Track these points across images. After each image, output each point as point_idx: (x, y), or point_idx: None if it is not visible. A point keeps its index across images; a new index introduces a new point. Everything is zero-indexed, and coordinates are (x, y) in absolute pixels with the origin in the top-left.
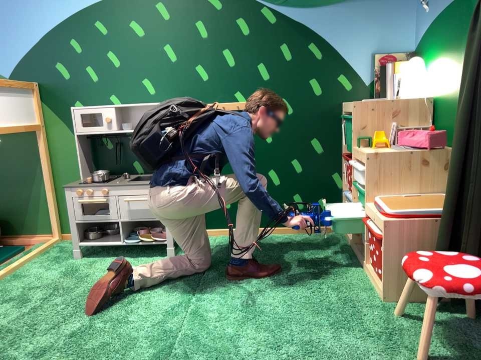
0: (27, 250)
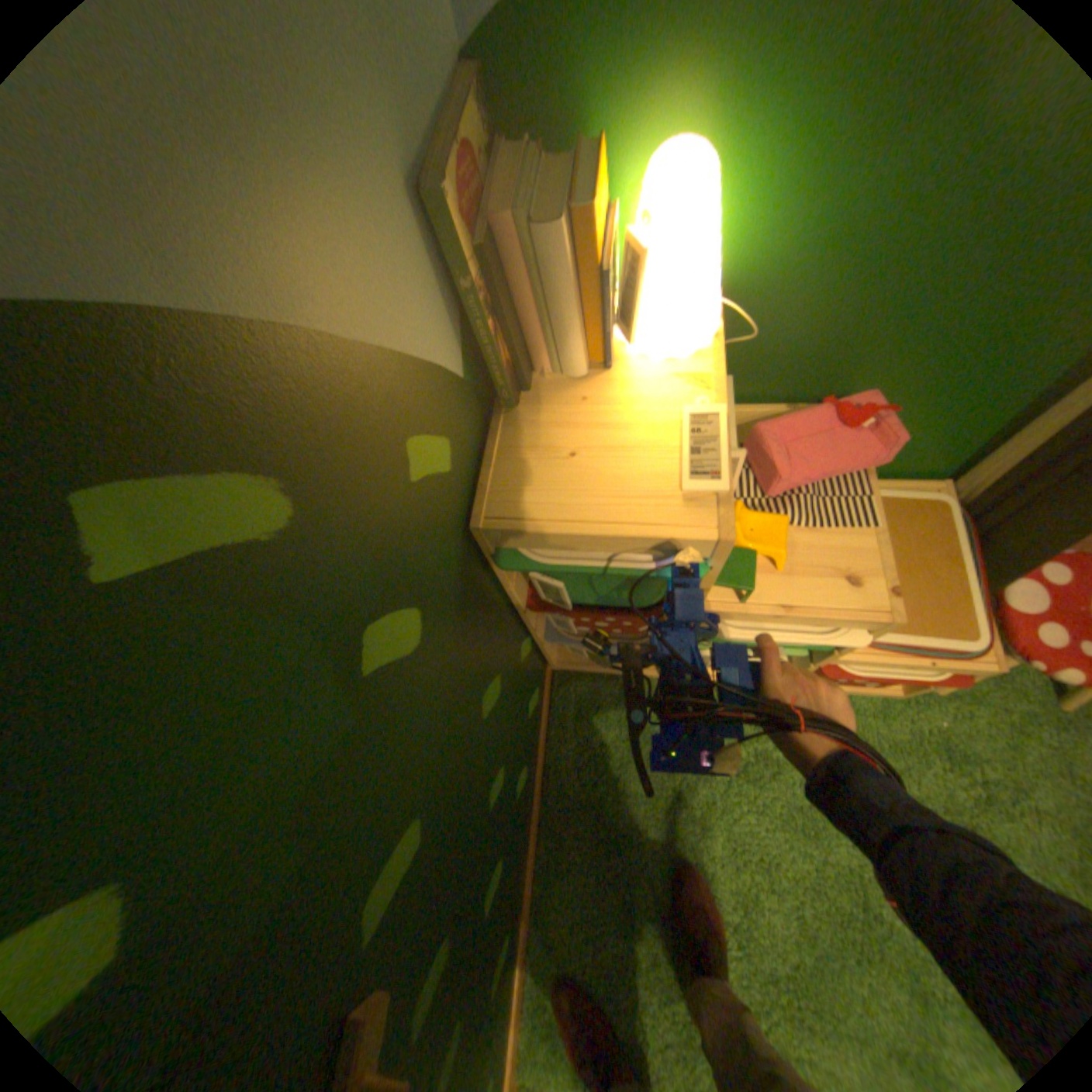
0: None
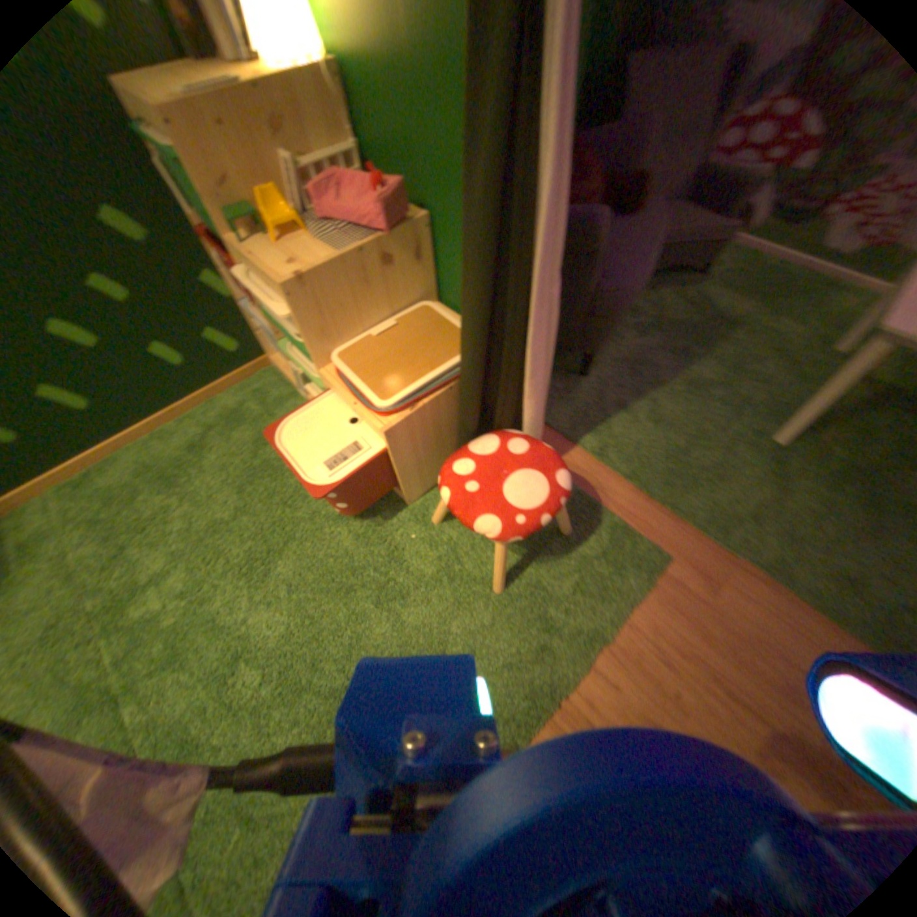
0: None
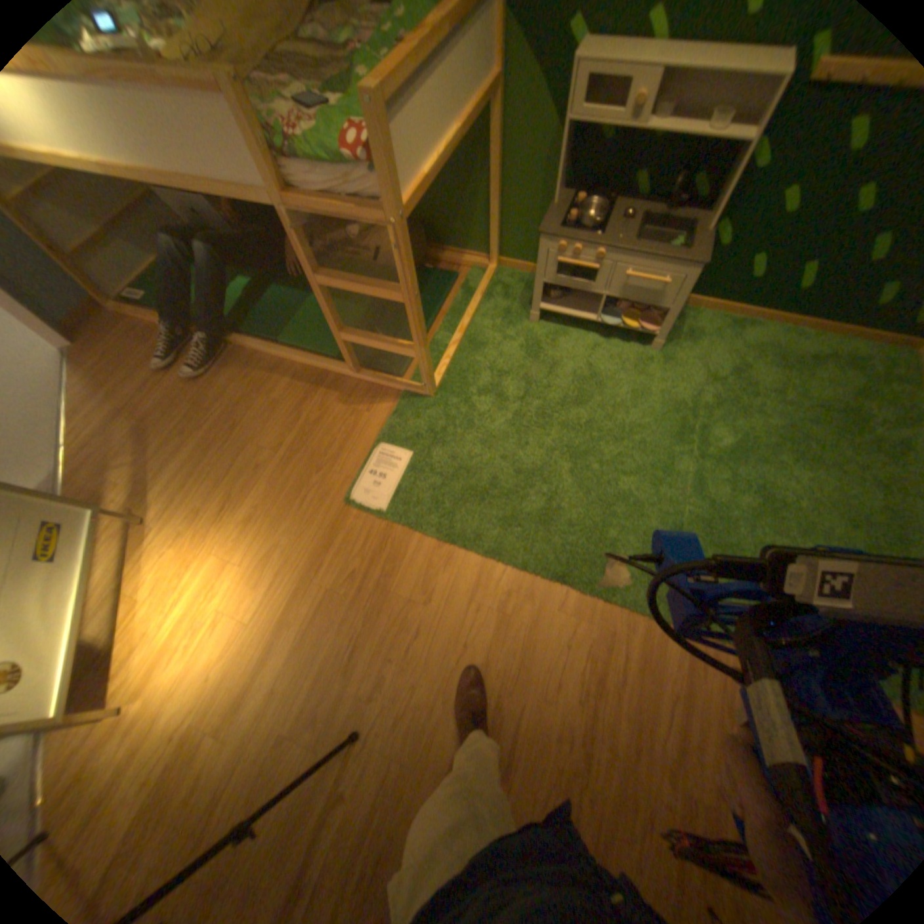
0: (460, 280)
